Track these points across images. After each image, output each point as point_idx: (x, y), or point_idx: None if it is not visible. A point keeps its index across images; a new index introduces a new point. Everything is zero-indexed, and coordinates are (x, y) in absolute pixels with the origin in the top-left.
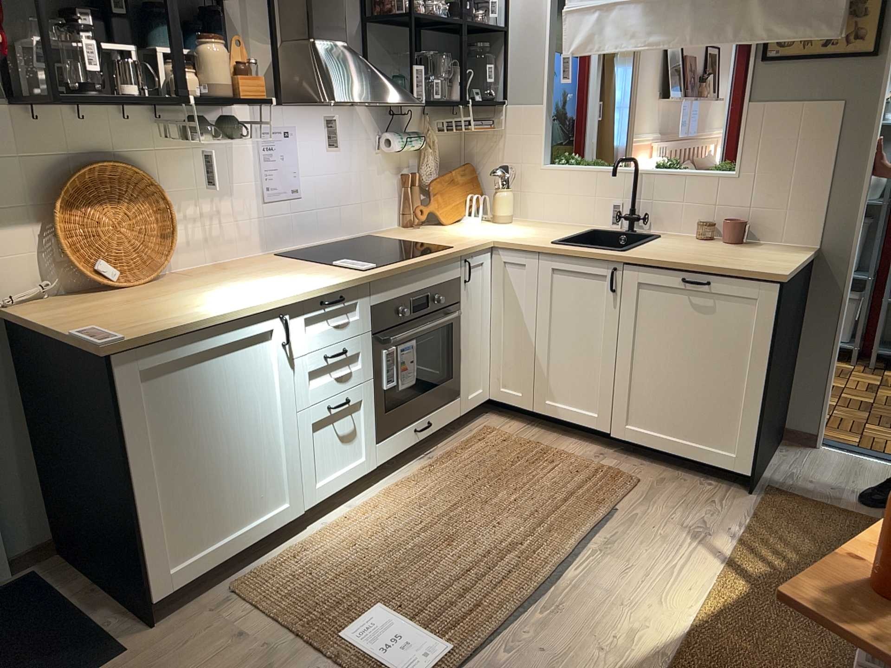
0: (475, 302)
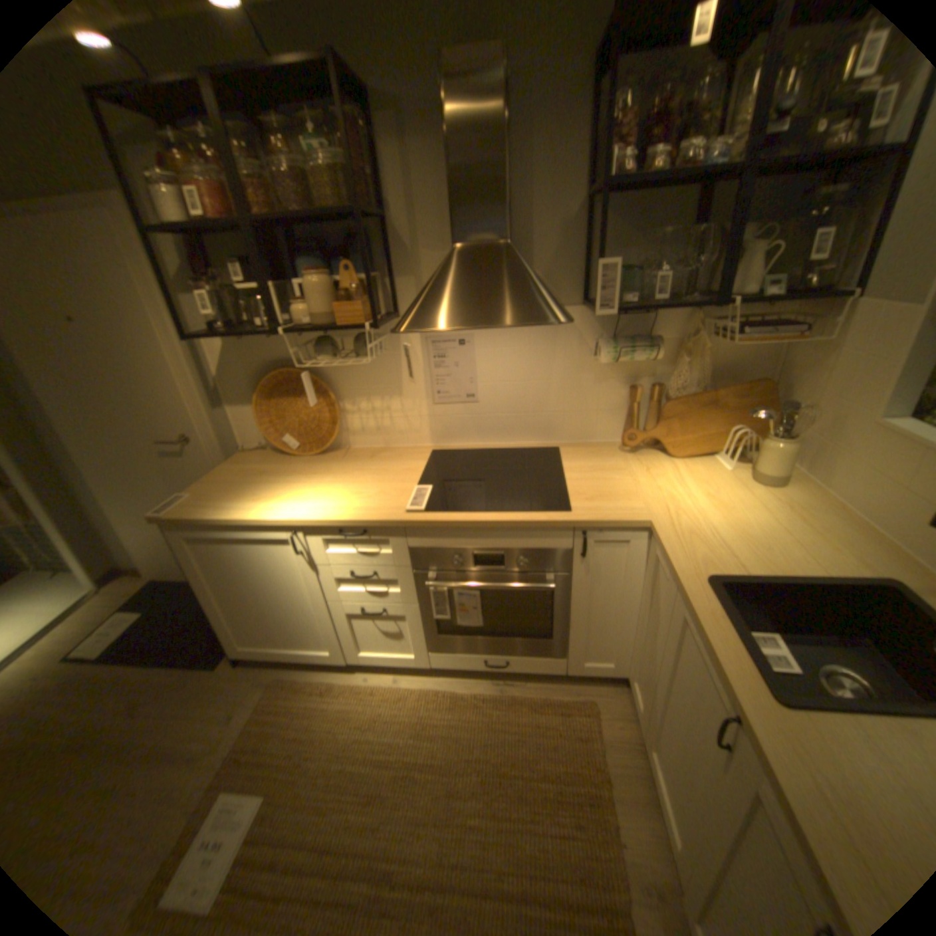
0: (605, 579)
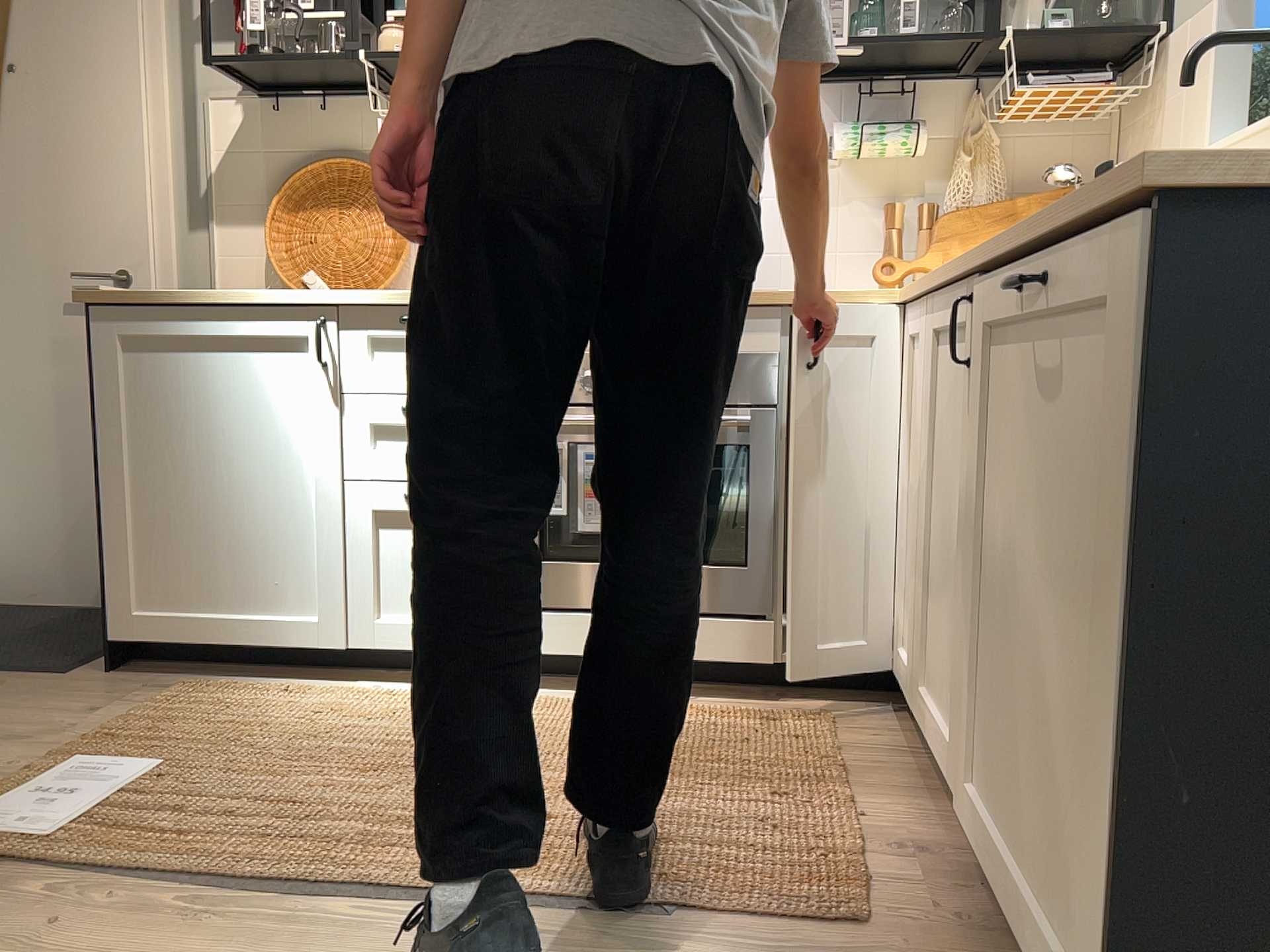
0: (840, 424)
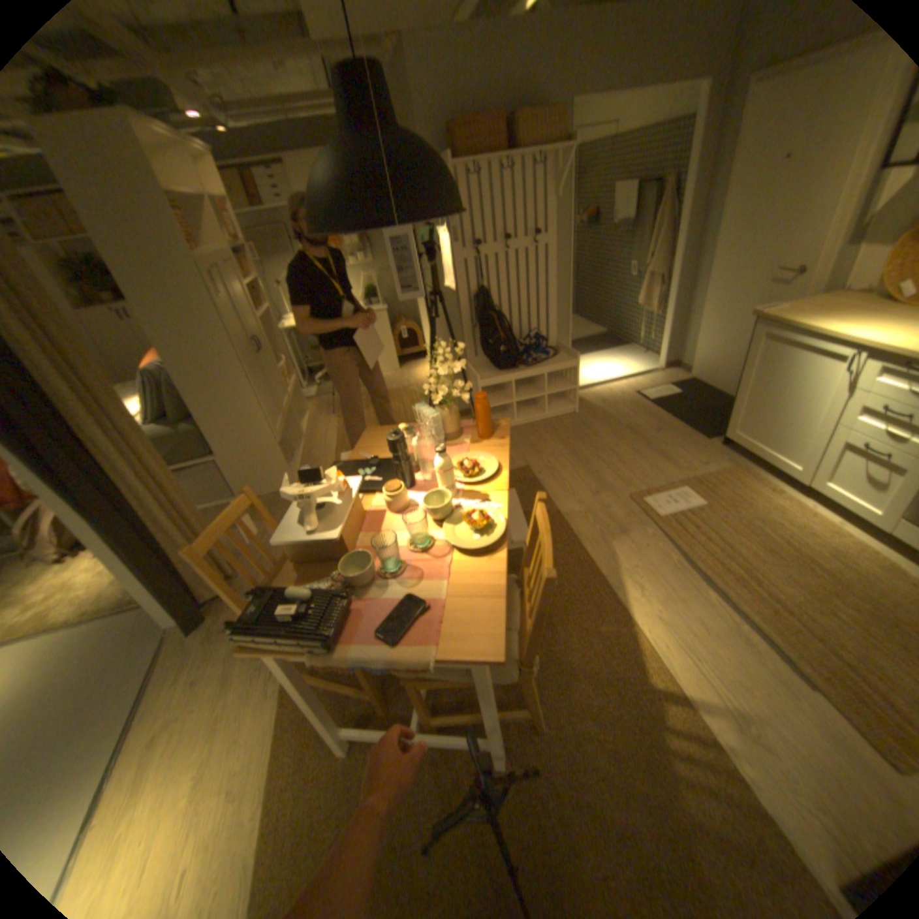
0: None
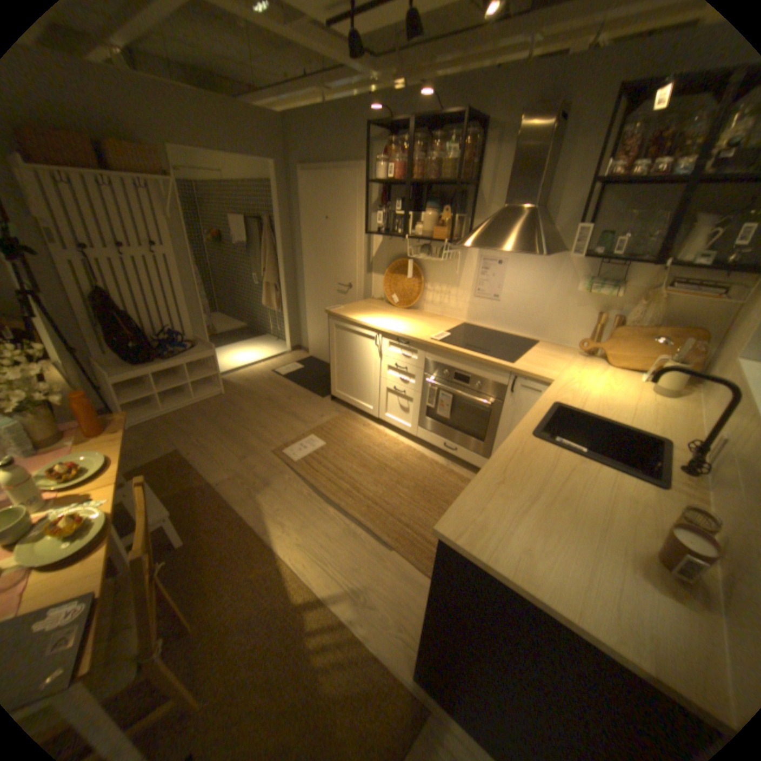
0: (523, 414)
